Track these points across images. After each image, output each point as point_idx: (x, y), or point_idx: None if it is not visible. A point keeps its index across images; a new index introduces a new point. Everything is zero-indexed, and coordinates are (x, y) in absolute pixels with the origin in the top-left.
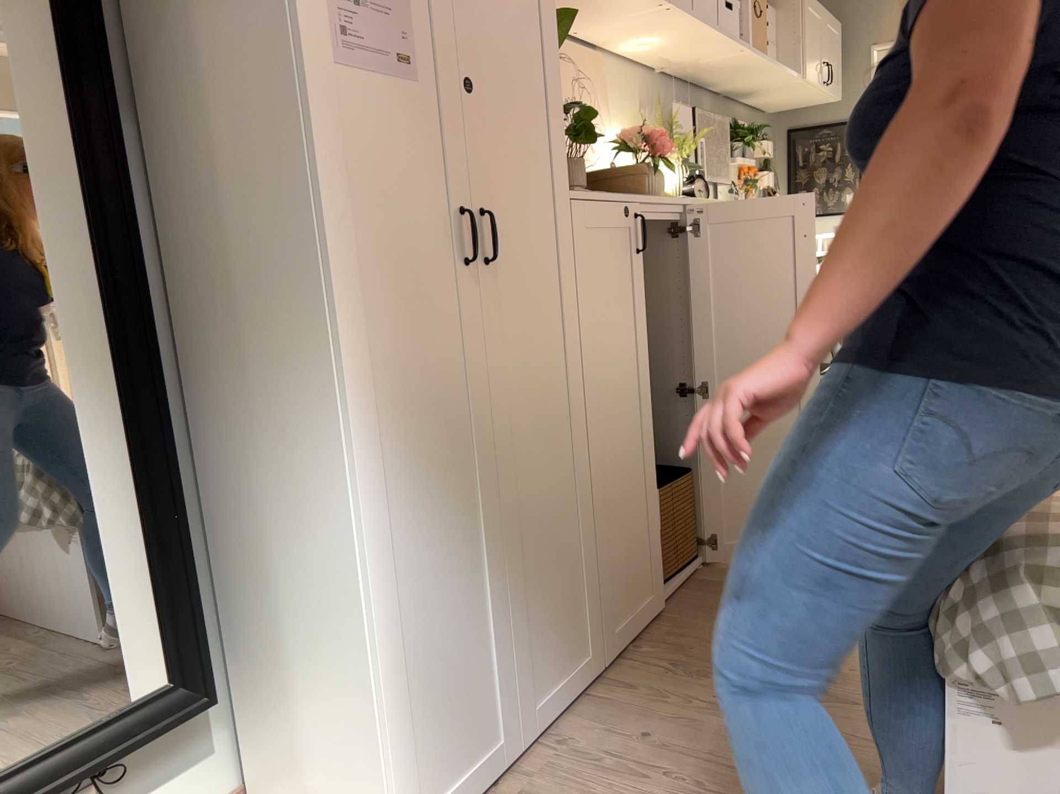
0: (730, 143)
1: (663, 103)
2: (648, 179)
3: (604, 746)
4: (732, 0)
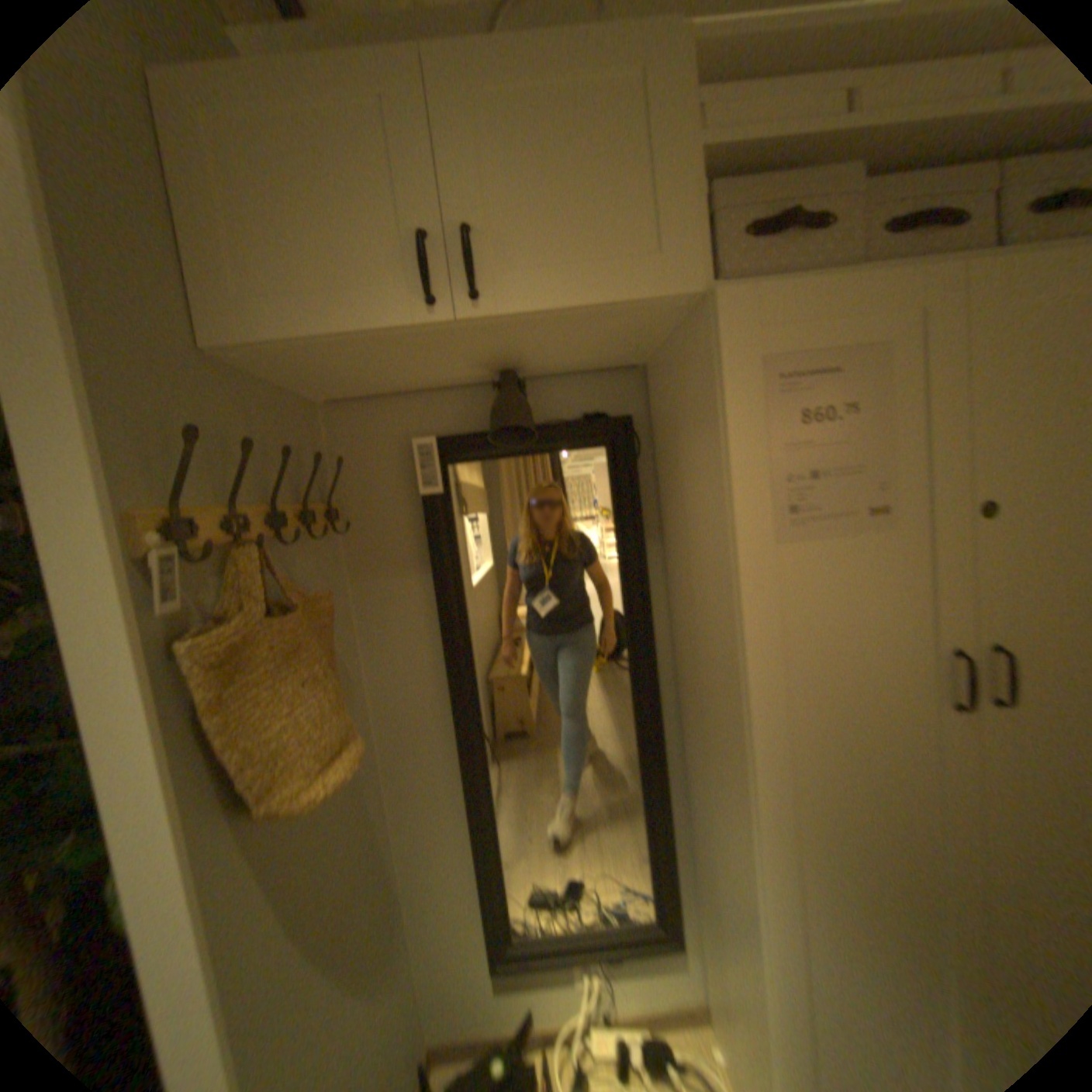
0: None
1: None
2: None
3: None
4: None
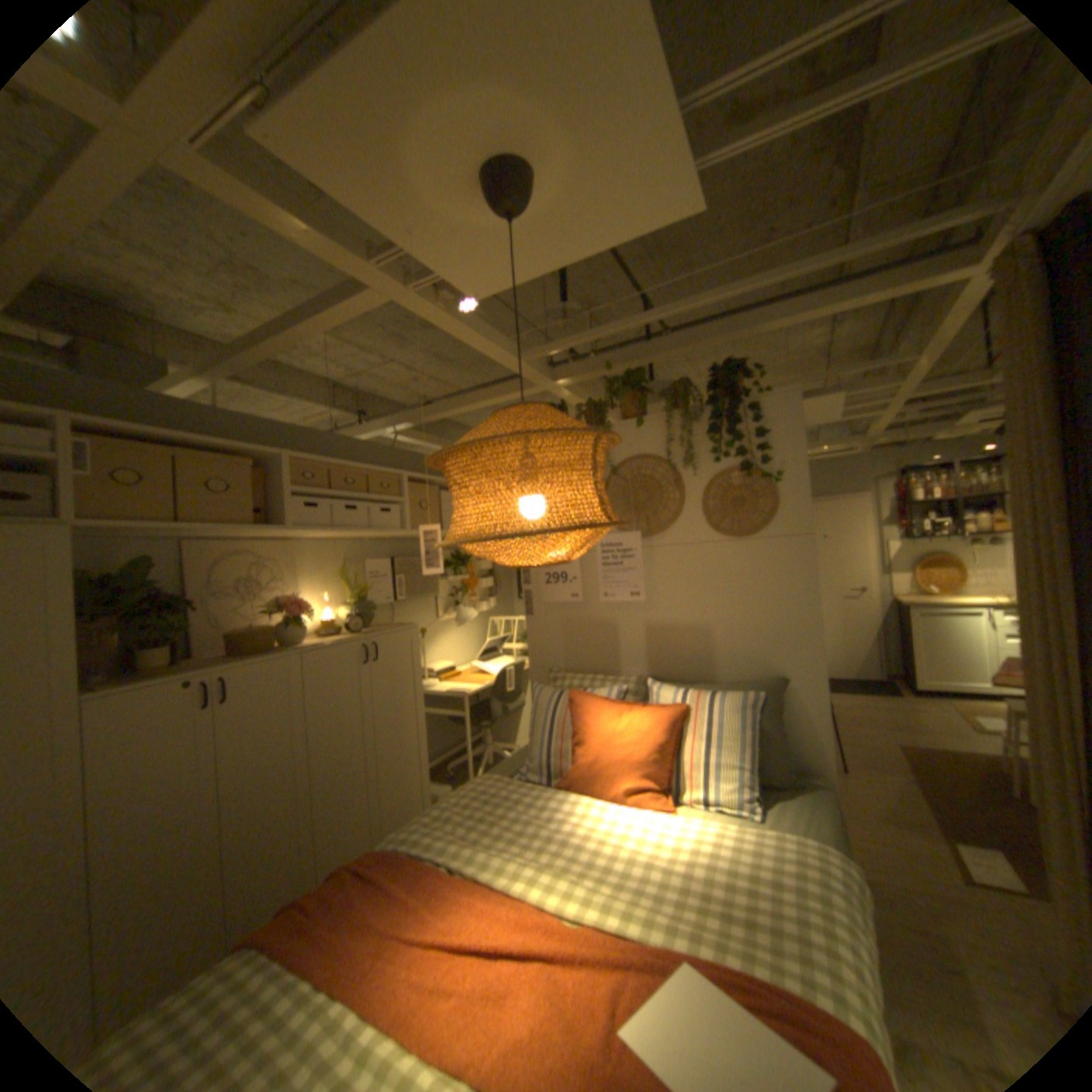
0: (443, 567)
1: (367, 556)
2: (284, 630)
3: None
4: (397, 502)
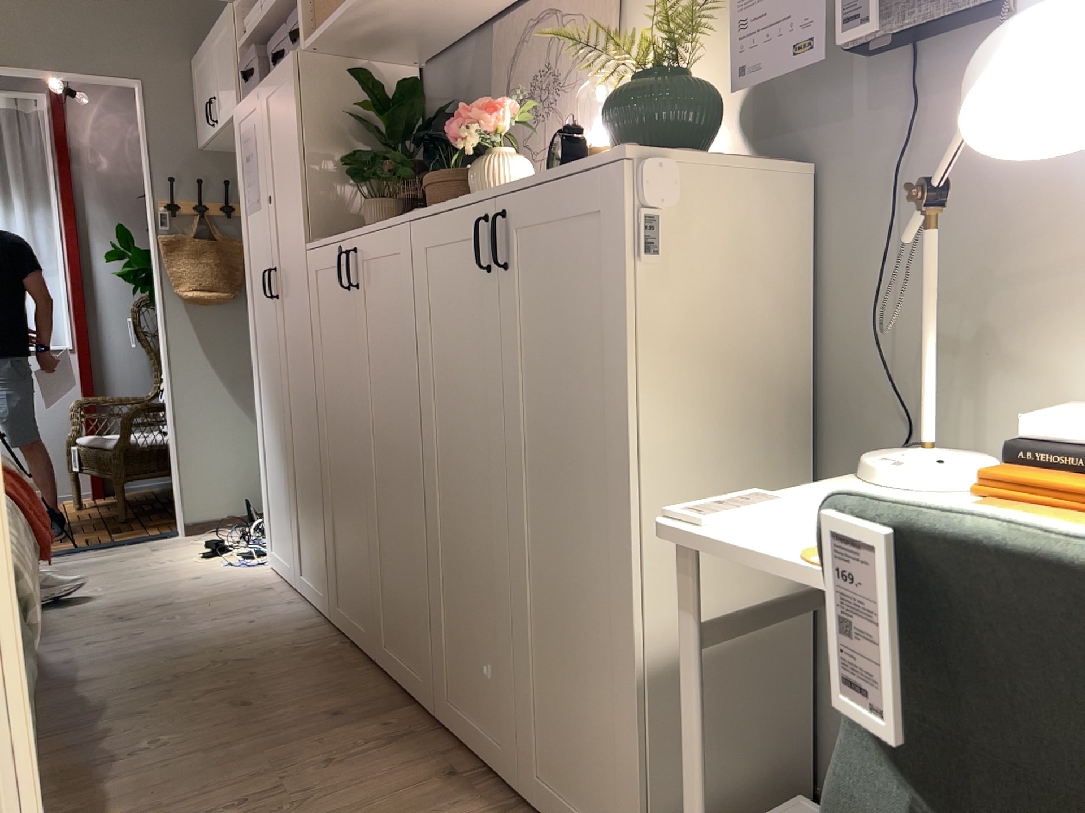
0: None
1: None
2: (470, 180)
3: (269, 613)
4: None
